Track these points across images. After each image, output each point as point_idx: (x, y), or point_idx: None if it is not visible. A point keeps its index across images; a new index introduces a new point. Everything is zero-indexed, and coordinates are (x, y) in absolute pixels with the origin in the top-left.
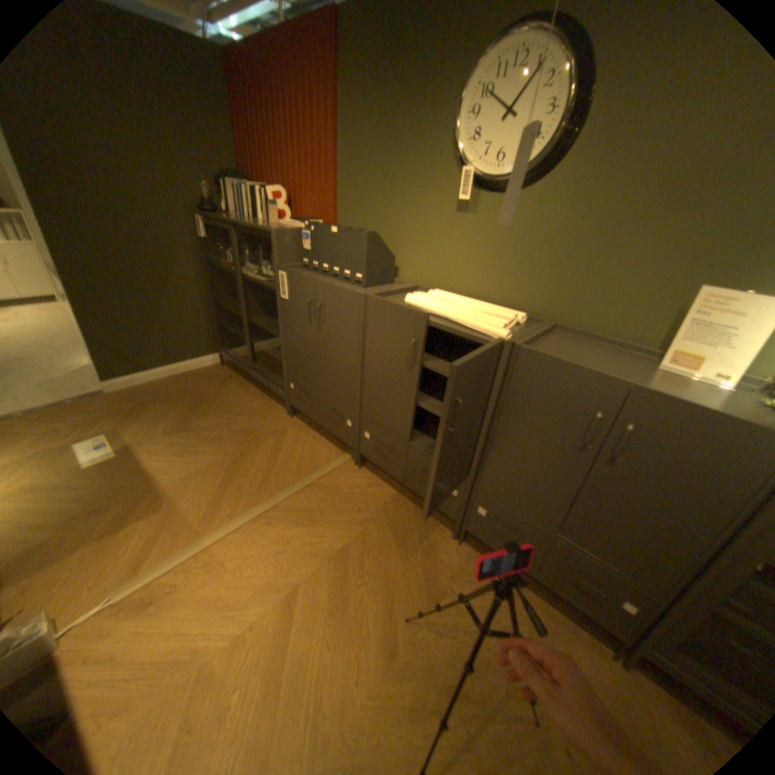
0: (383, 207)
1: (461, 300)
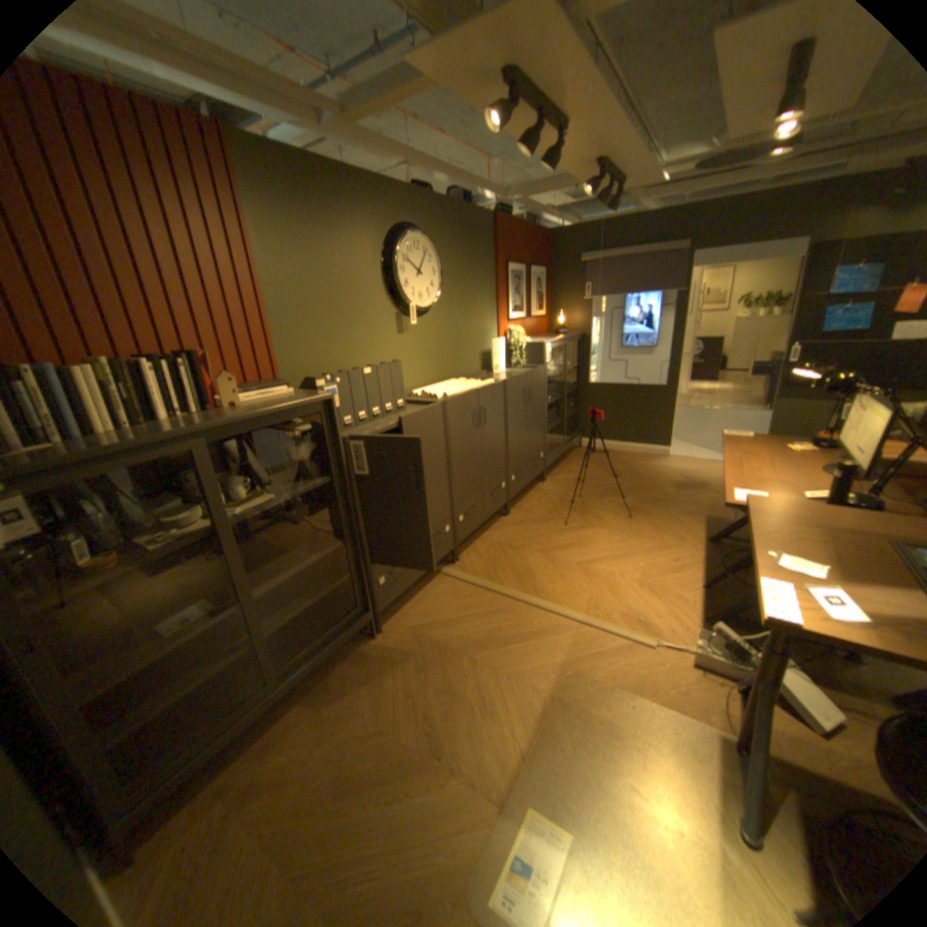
0: (338, 344)
1: (442, 386)
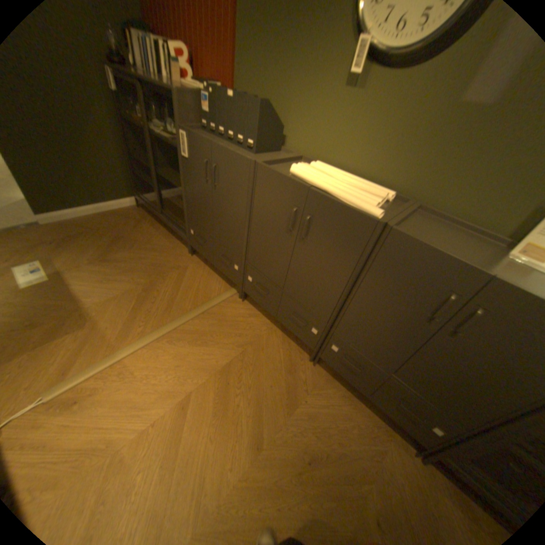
0: (276, 74)
1: (338, 174)
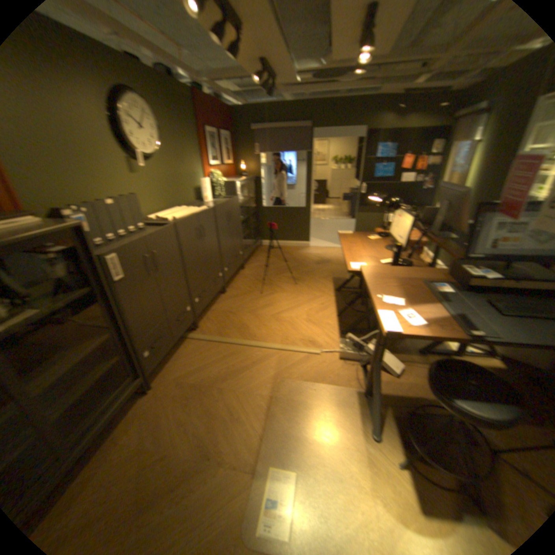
0: (75, 179)
1: (168, 211)
